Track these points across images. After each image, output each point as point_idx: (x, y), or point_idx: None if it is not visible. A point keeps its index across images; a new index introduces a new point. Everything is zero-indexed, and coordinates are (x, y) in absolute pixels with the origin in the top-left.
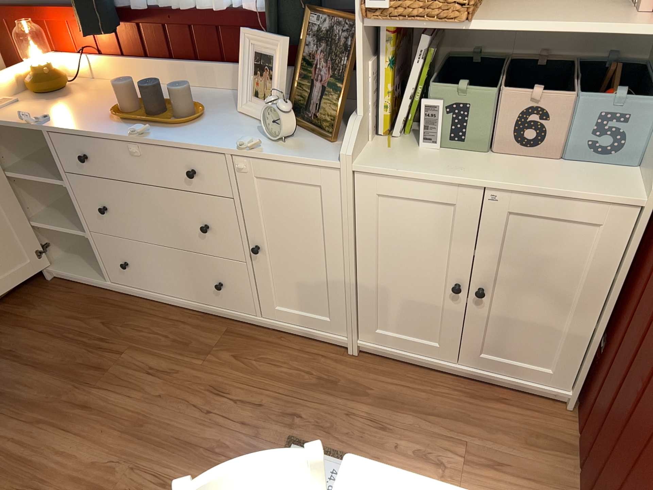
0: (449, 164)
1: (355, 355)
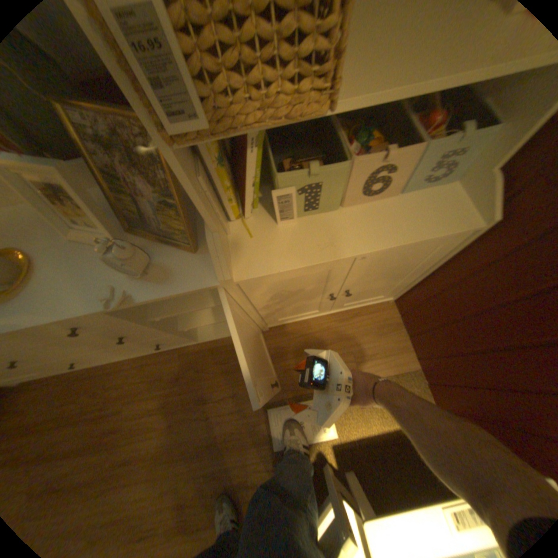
0: (317, 239)
1: (267, 331)
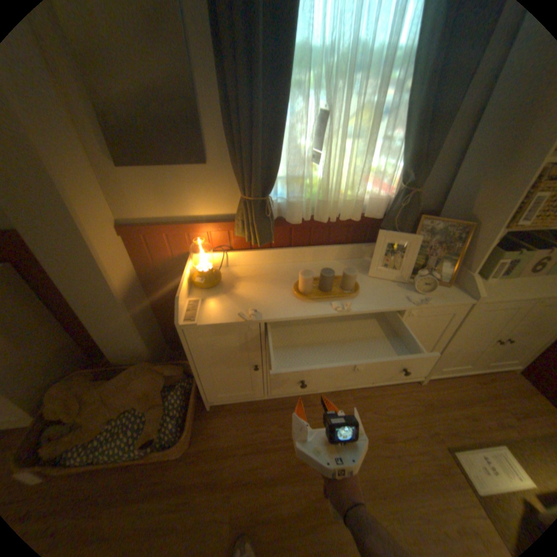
0: (514, 288)
1: (424, 385)
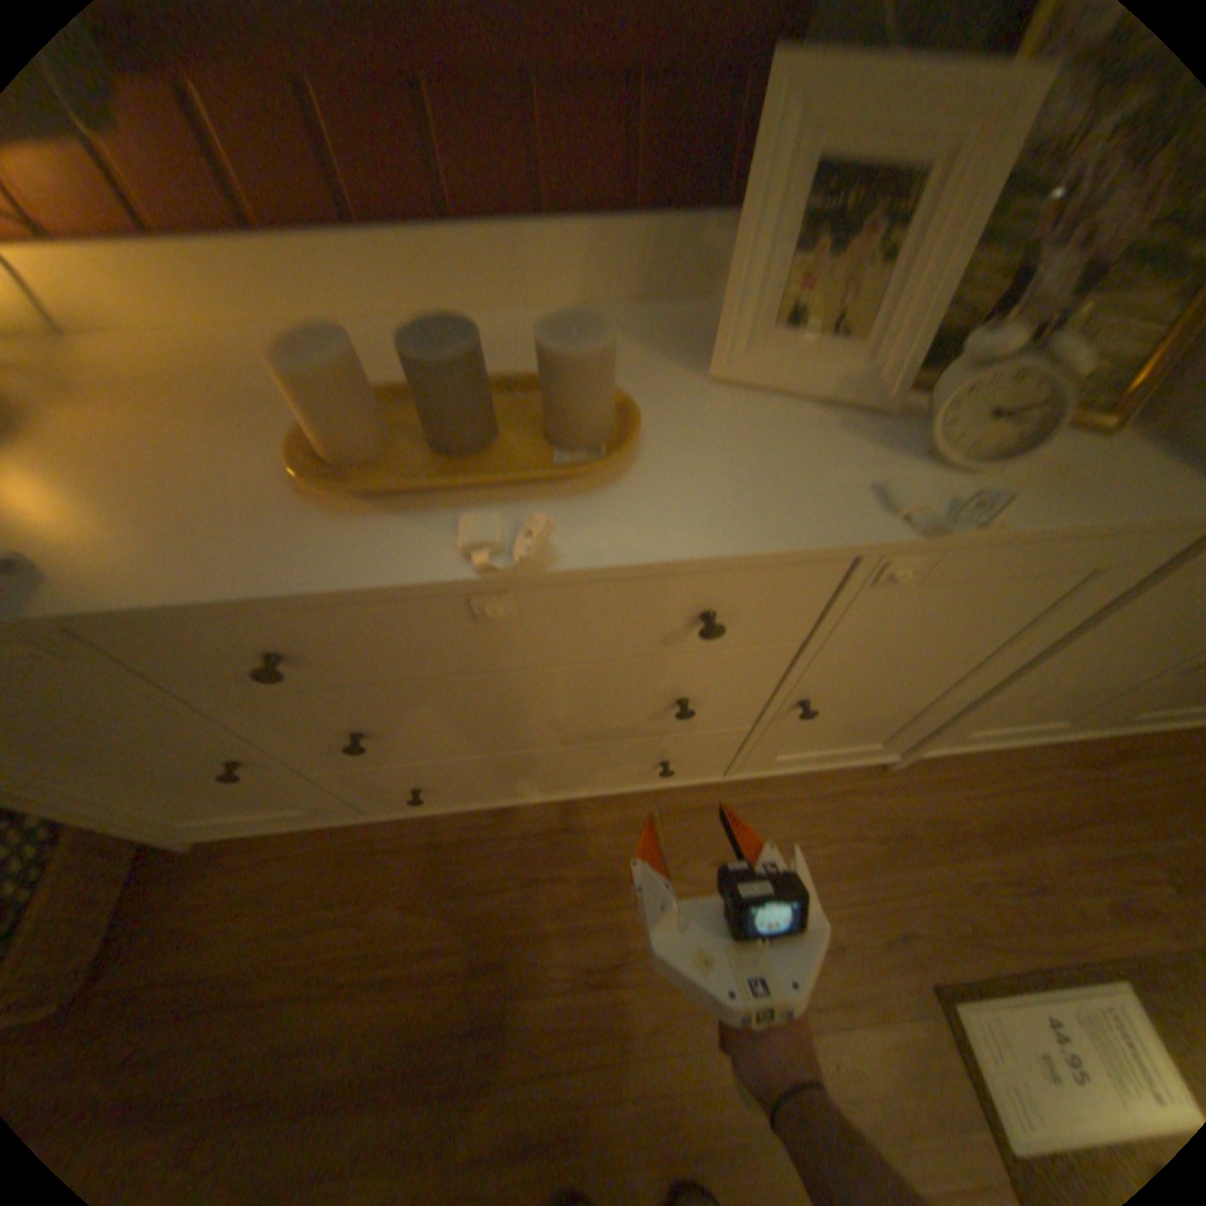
0: None
1: (897, 772)
